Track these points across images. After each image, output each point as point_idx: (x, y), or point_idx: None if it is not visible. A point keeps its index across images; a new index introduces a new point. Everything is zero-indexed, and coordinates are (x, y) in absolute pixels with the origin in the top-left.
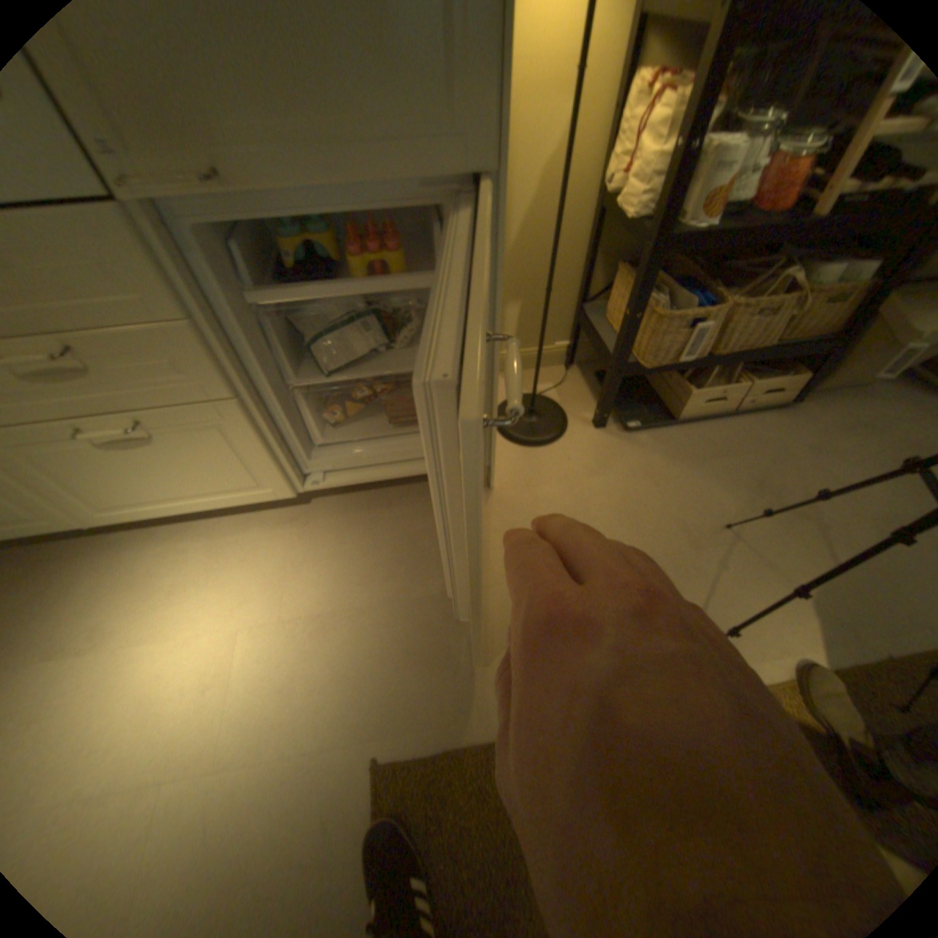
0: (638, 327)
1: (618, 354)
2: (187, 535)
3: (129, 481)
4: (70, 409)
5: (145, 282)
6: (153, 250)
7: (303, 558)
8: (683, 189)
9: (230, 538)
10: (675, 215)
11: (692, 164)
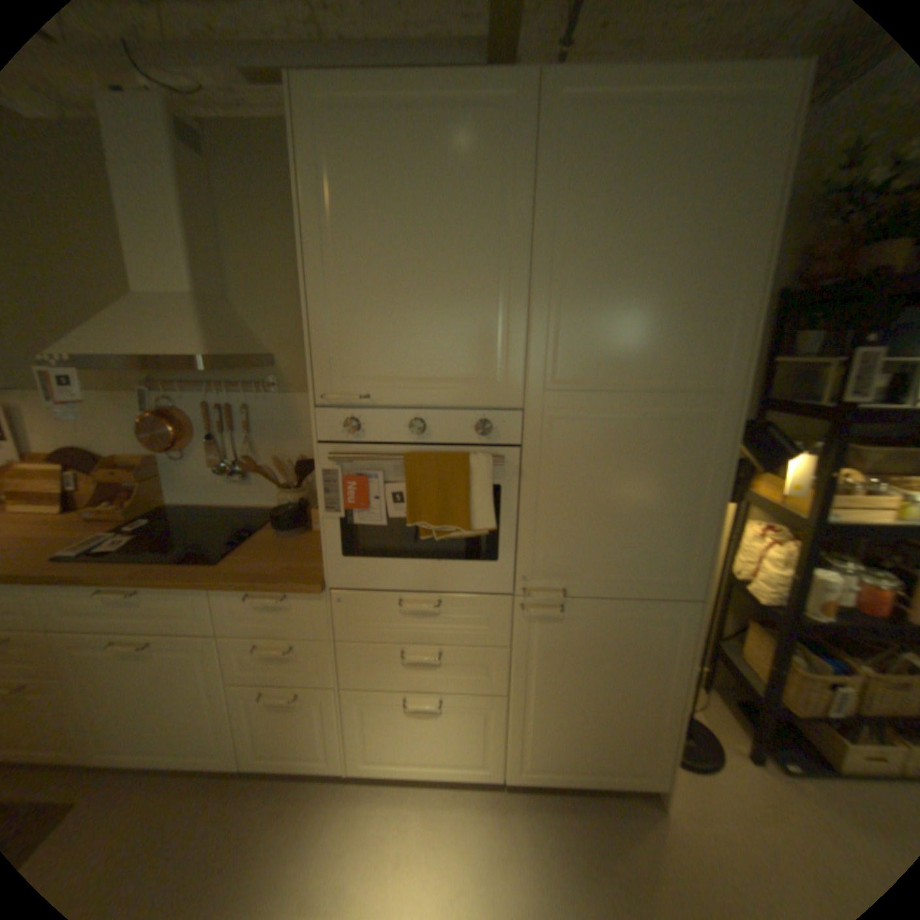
0: (786, 682)
1: (770, 700)
2: (404, 801)
3: (401, 743)
4: (410, 686)
5: (501, 628)
6: (515, 615)
7: (505, 855)
8: (806, 602)
9: (440, 814)
10: (803, 615)
11: (809, 590)
